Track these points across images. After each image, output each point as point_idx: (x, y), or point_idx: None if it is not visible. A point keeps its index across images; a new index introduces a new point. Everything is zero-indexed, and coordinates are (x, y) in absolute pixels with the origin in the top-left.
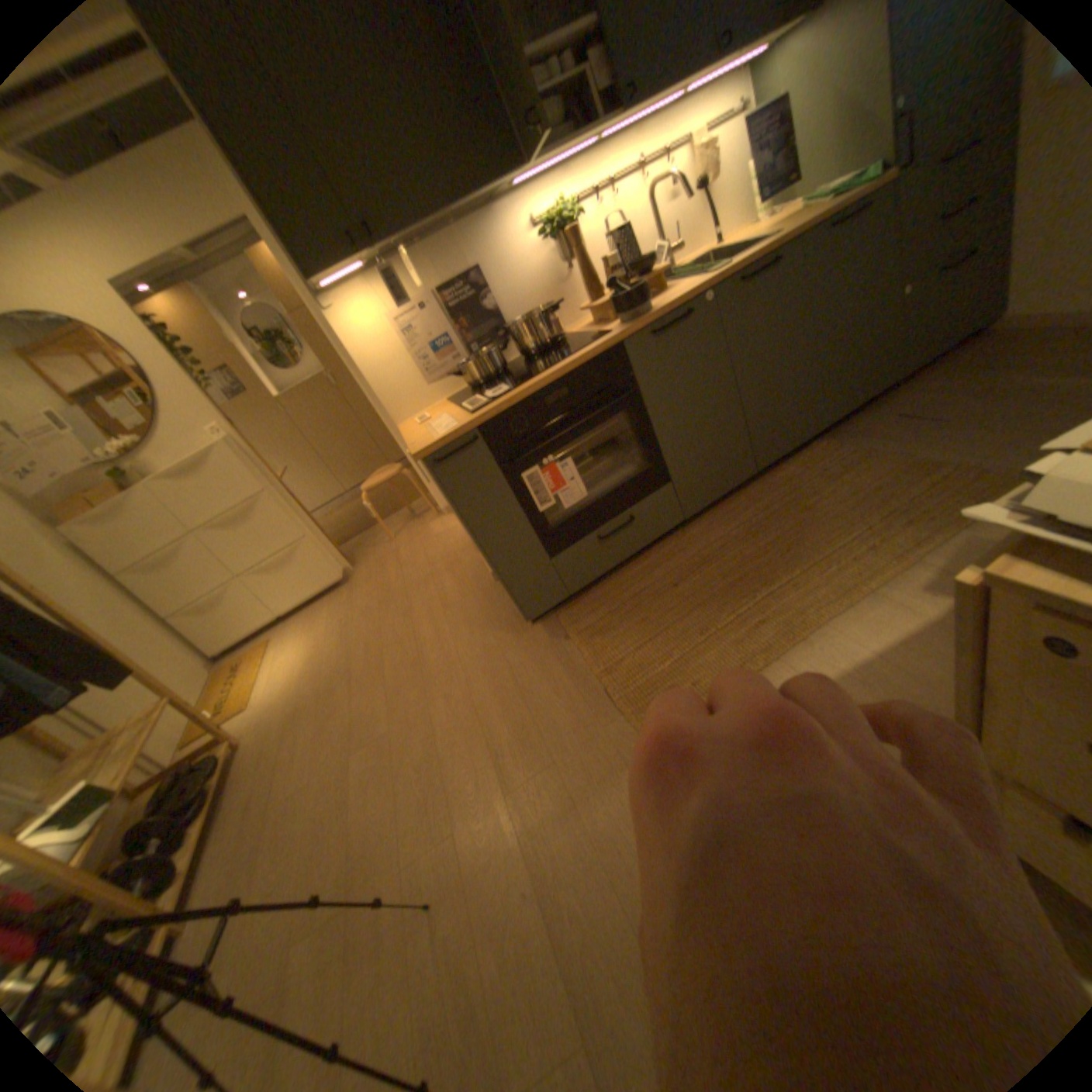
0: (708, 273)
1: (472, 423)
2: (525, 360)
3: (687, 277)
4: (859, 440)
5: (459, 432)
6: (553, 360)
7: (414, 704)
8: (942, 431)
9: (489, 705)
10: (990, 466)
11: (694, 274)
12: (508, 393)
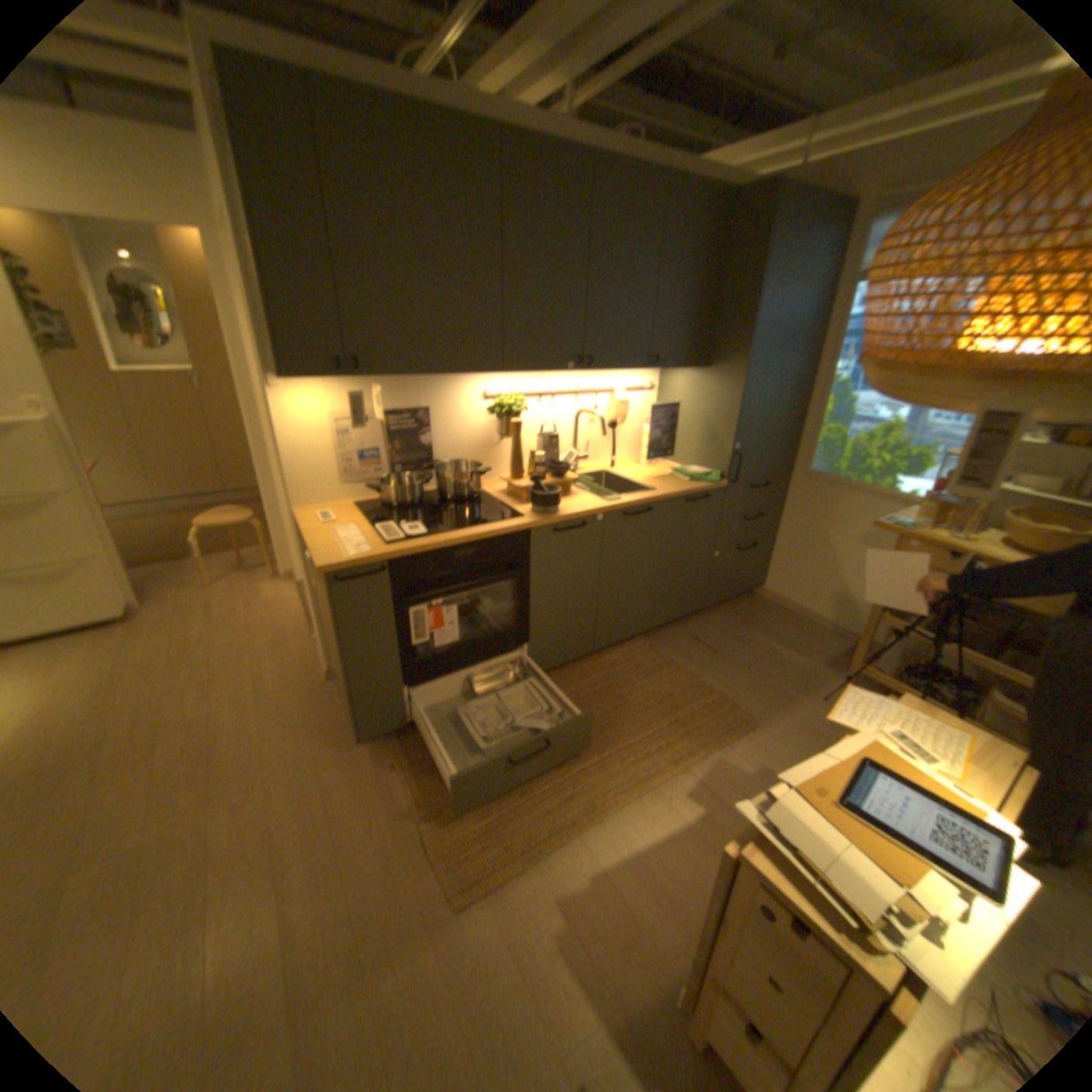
0: (602, 502)
1: (385, 558)
2: (440, 502)
3: (585, 493)
4: (665, 649)
5: (370, 562)
6: (469, 521)
7: (188, 819)
8: (716, 663)
9: (288, 837)
10: (739, 704)
11: (591, 495)
12: (425, 540)
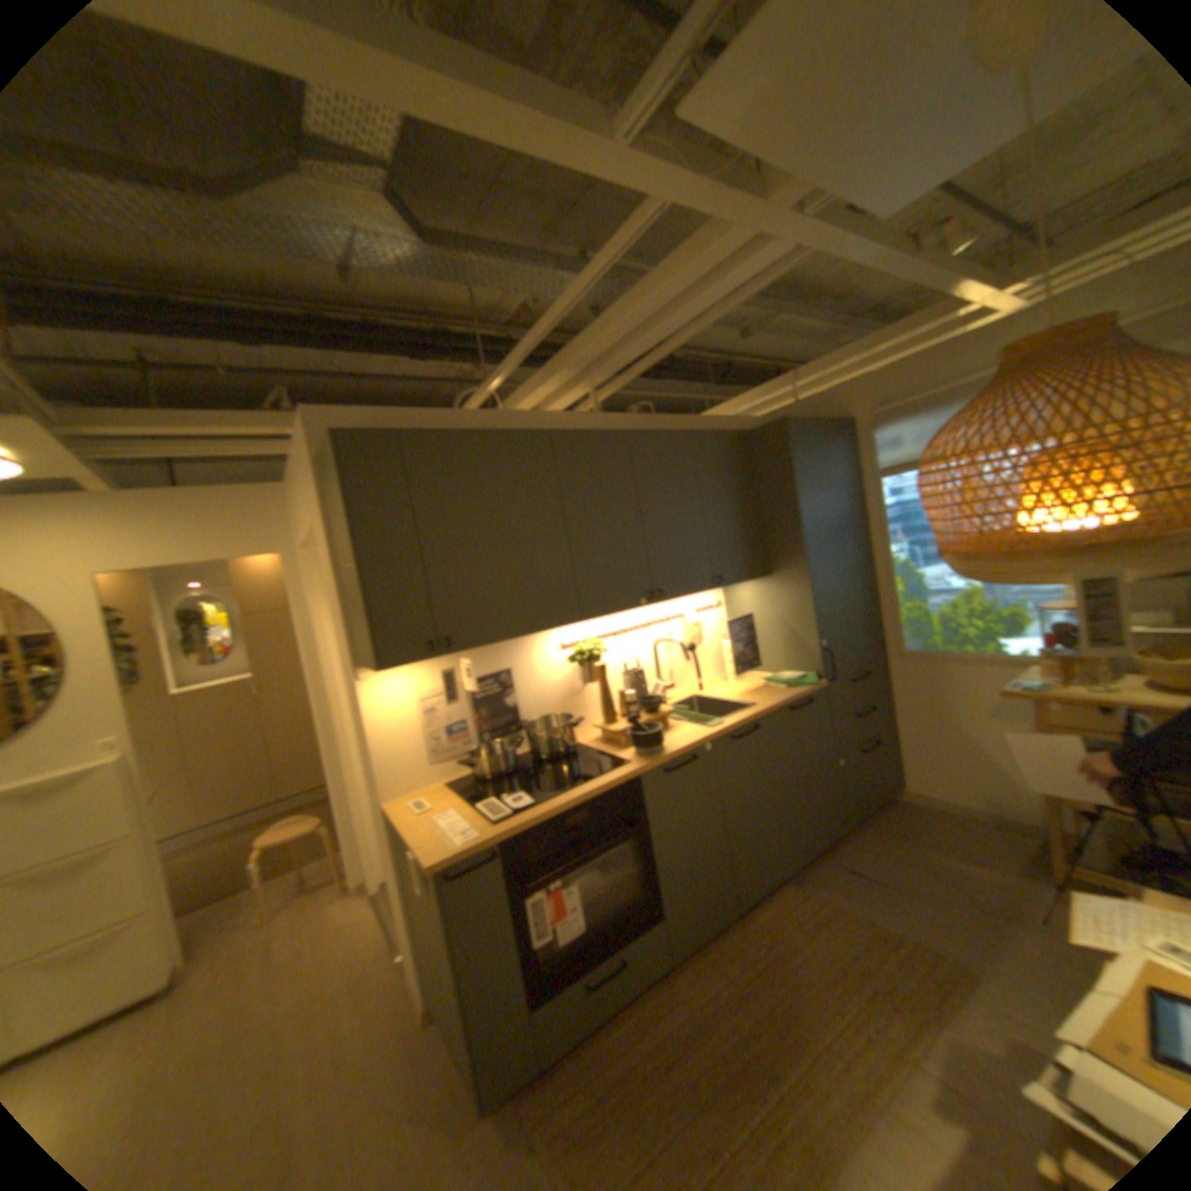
0: (706, 729)
1: (495, 840)
2: (534, 763)
3: (684, 722)
4: (822, 894)
5: (479, 849)
6: (573, 779)
7: None
8: (890, 900)
9: None
10: (942, 952)
11: (692, 723)
12: (533, 810)
